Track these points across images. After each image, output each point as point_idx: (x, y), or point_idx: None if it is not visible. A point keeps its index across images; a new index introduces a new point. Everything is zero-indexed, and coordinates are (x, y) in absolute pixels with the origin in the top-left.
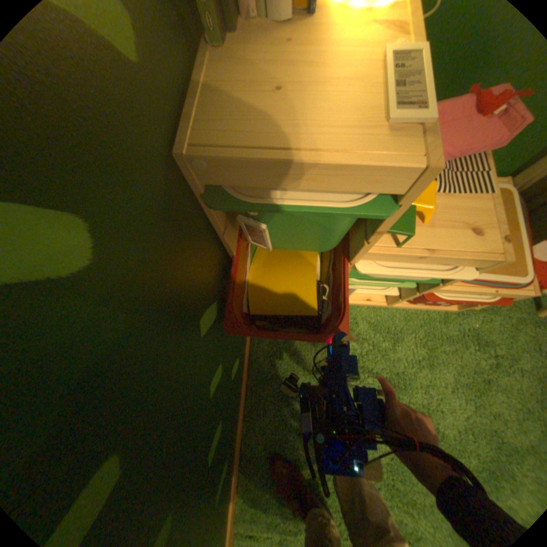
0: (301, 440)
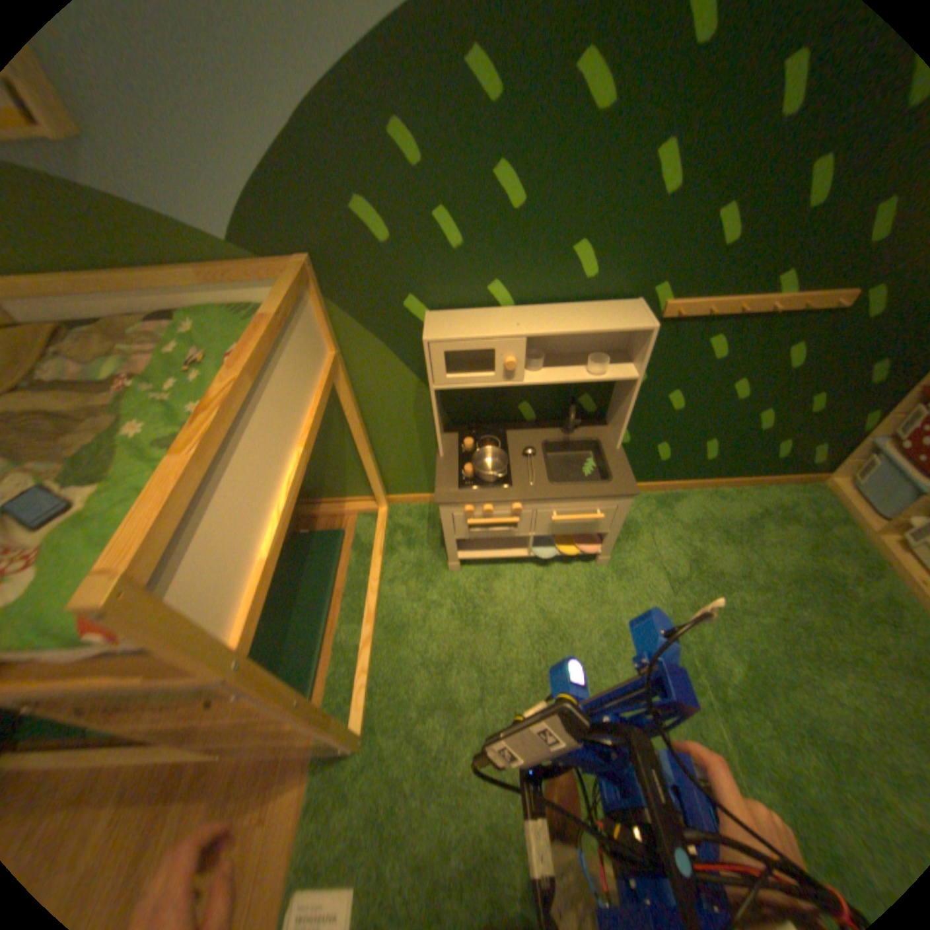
0: (723, 534)
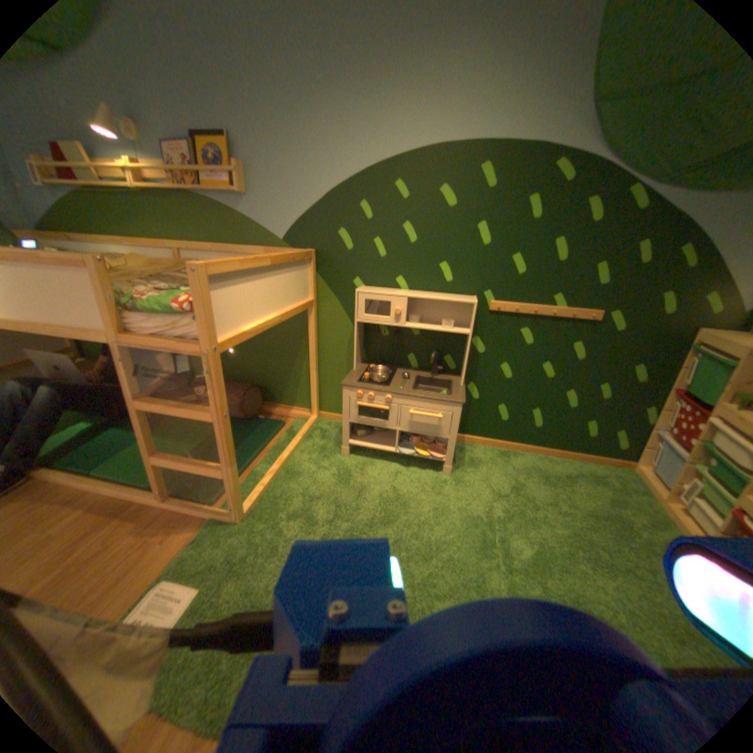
0: (542, 477)
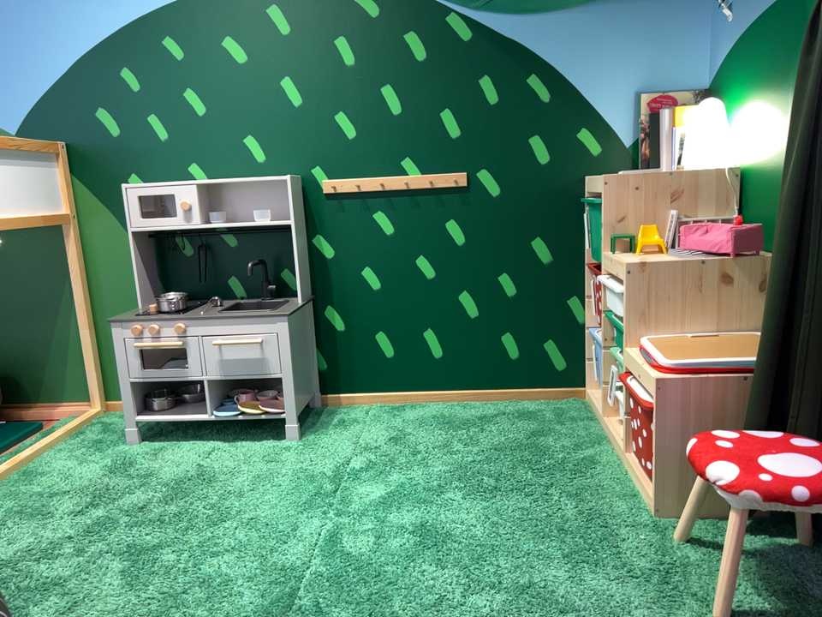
0: (444, 426)
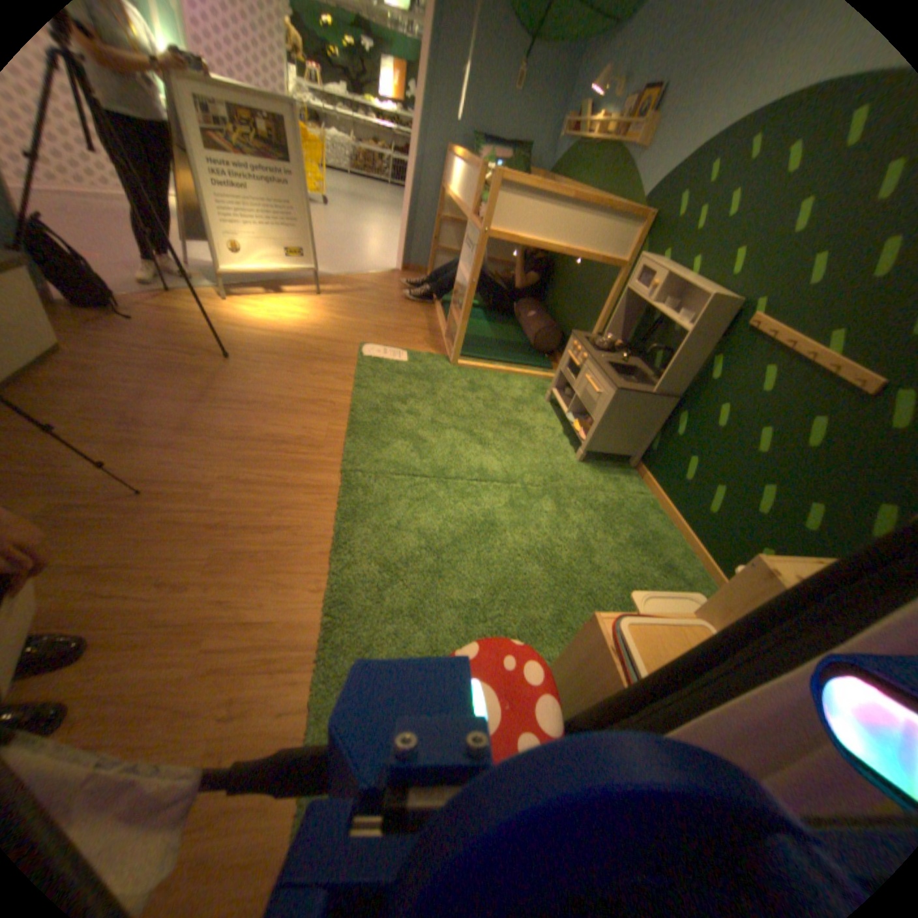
0: (642, 541)
